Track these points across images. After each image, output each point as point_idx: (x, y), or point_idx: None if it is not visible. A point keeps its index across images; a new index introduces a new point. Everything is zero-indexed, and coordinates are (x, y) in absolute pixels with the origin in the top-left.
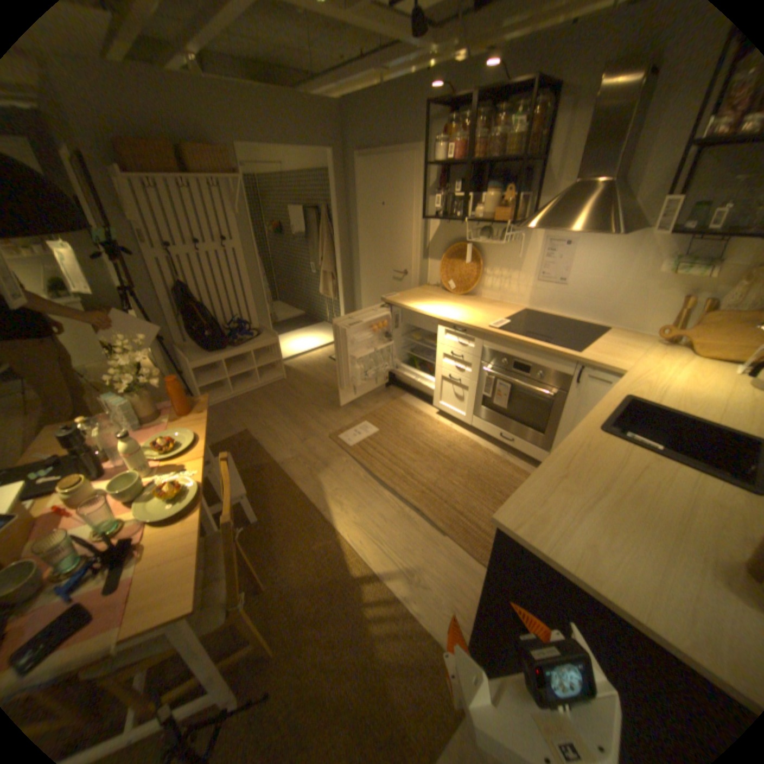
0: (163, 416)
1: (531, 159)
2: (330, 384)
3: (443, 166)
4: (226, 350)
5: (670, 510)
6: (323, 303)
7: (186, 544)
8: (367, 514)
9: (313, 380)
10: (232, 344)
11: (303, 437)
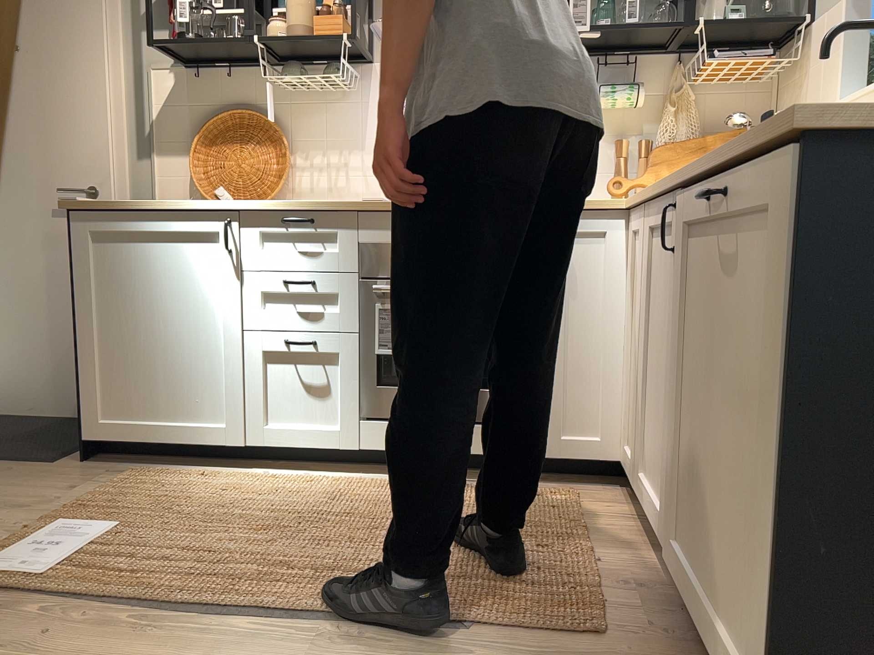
0: None
1: None
2: None
3: None
4: None
5: None
6: None
7: None
8: None
9: None
10: None
11: None
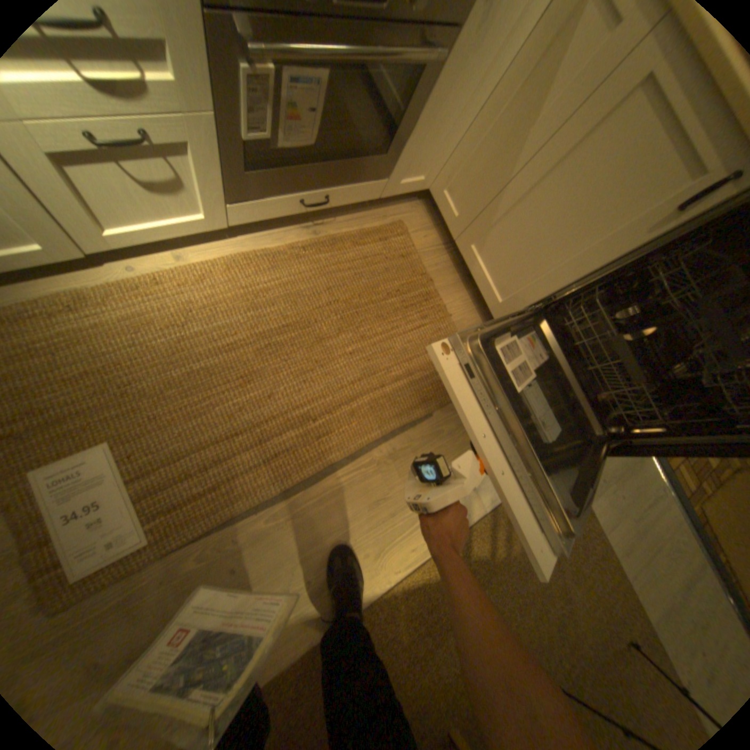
0: None
1: None
2: None
3: None
4: None
5: None
6: None
7: None
8: (364, 529)
9: None
10: None
11: None
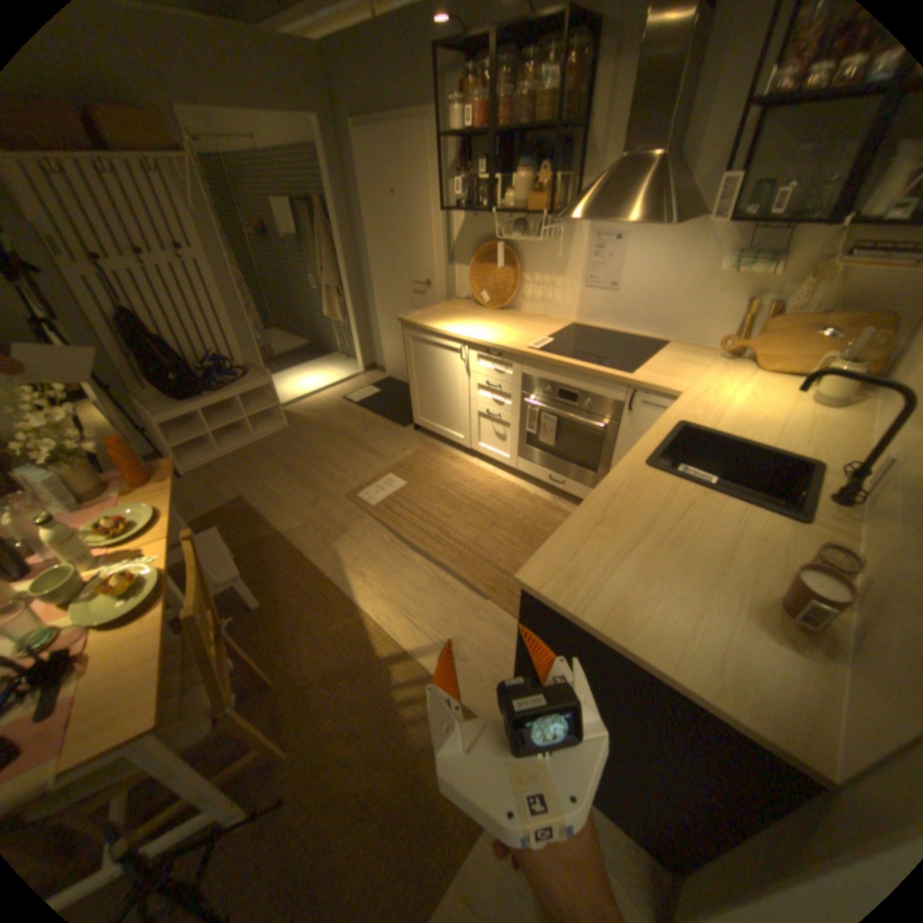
0: (111, 489)
1: (569, 126)
2: (346, 431)
3: (462, 137)
4: (201, 397)
5: (712, 549)
6: (331, 327)
7: (145, 647)
8: (395, 584)
9: (324, 427)
10: (209, 388)
11: (314, 499)
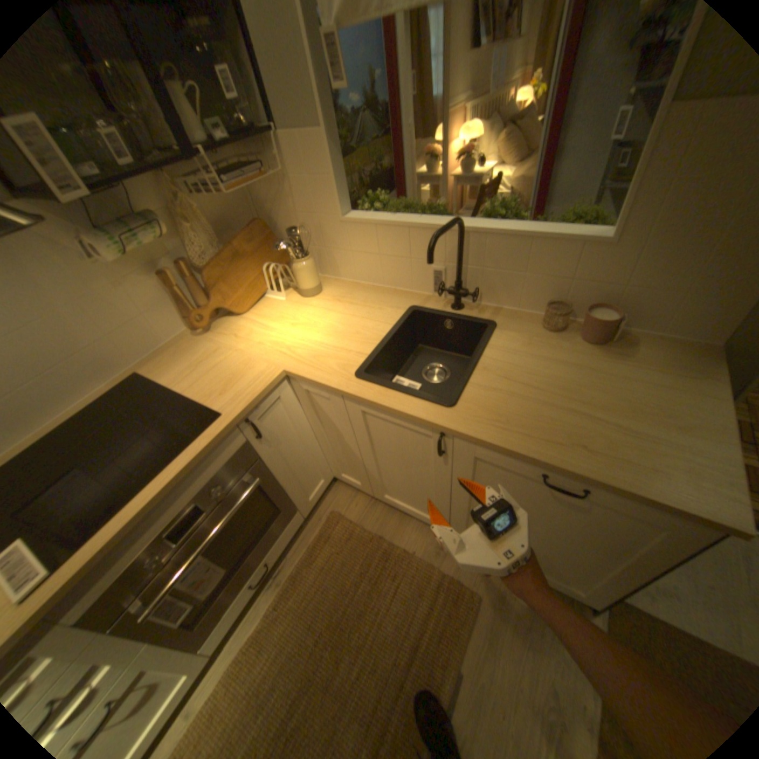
0: None
1: None
2: None
3: None
4: None
5: (556, 371)
6: None
7: None
8: None
9: None
10: None
11: None
